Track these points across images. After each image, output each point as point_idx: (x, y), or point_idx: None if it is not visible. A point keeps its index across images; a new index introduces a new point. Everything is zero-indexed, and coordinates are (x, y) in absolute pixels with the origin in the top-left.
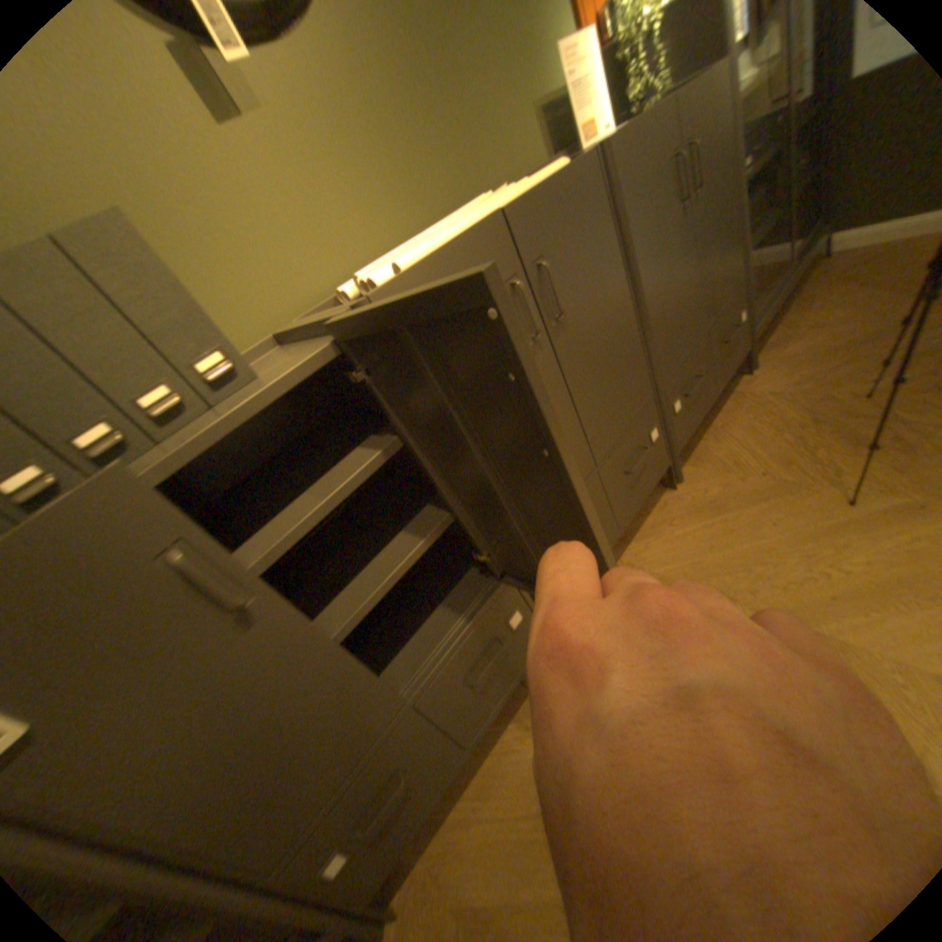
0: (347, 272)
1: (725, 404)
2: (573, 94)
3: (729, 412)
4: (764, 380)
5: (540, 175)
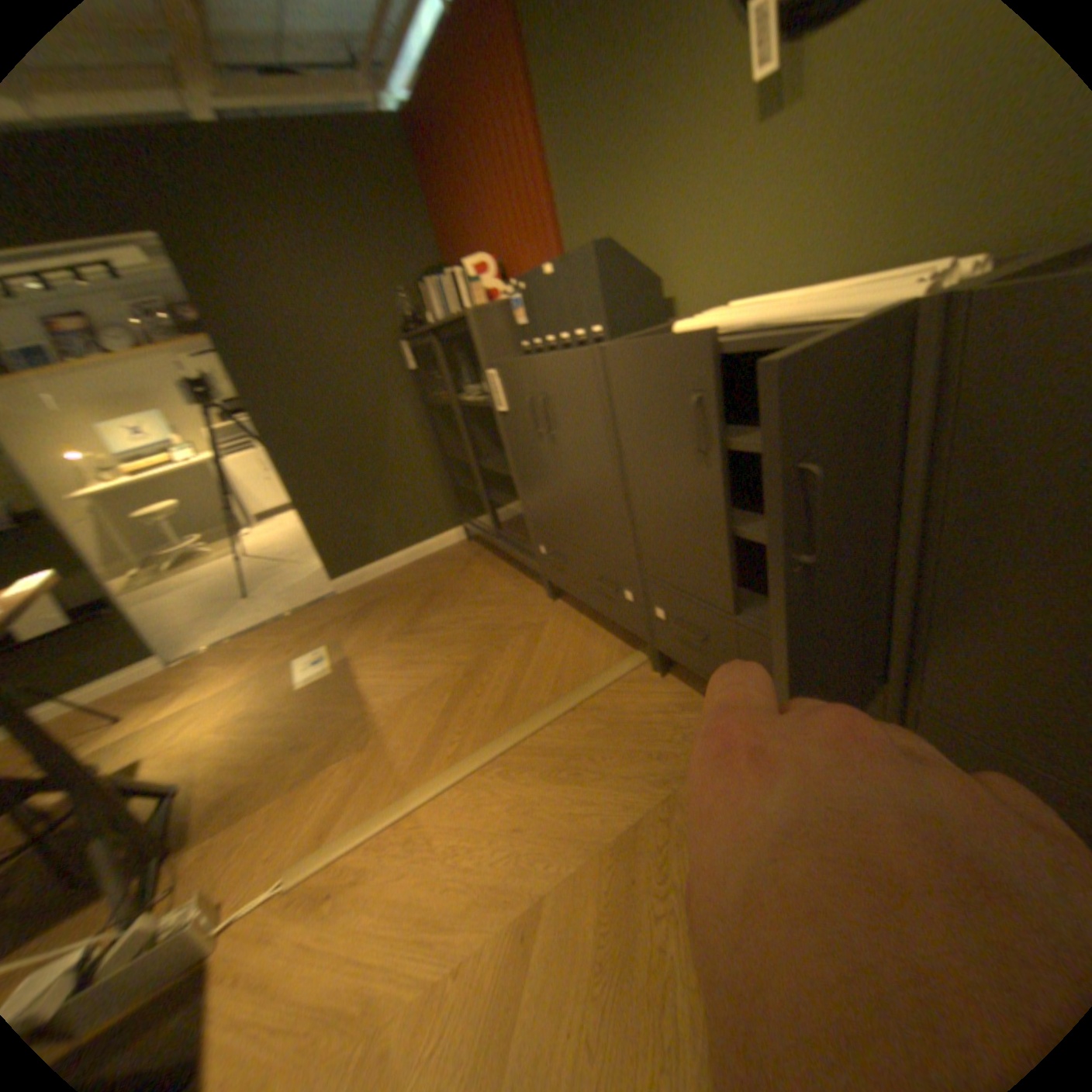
0: (796, 282)
1: None
2: None
3: None
4: None
5: (861, 299)
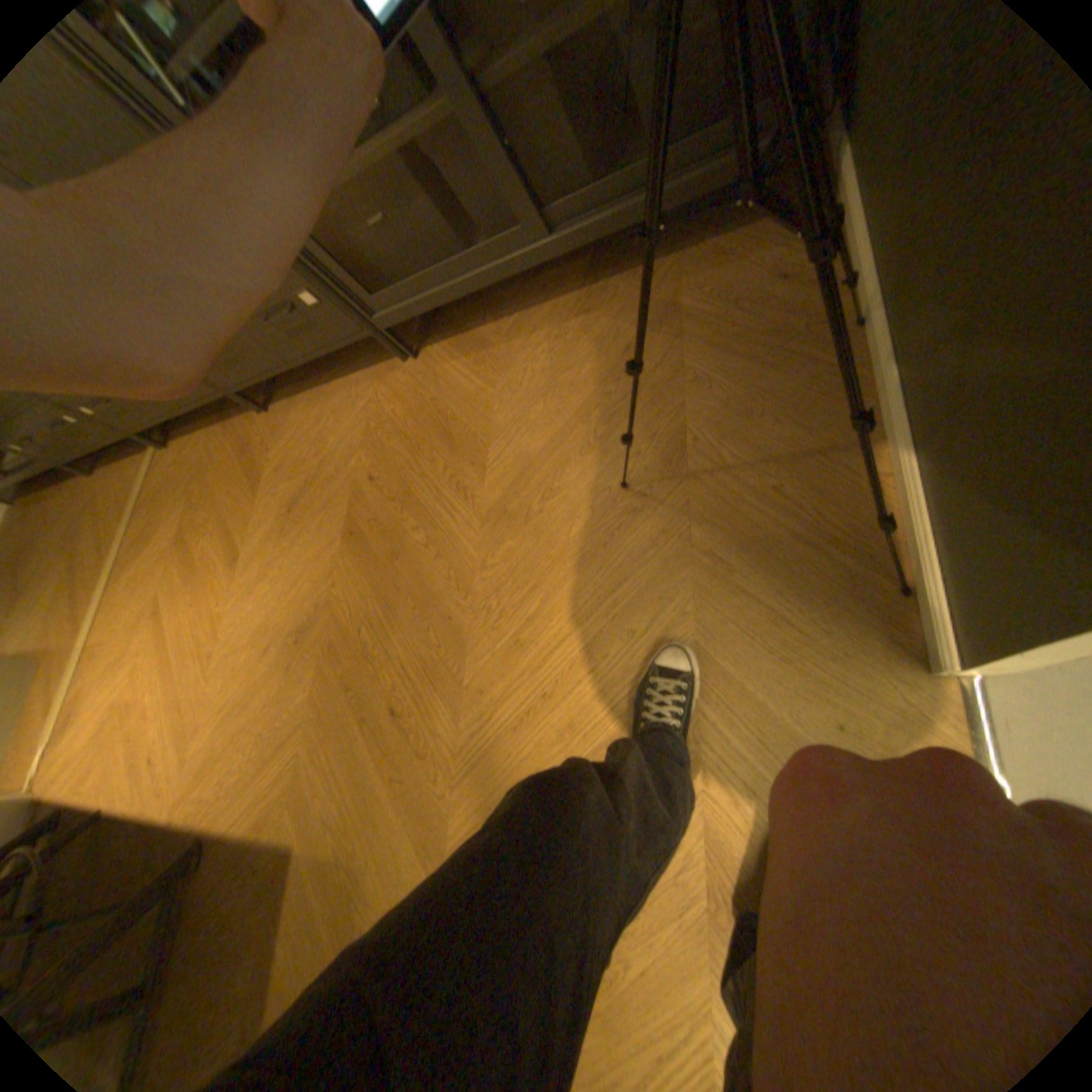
0: None
1: (359, 372)
2: None
3: (346, 385)
4: (392, 382)
5: None
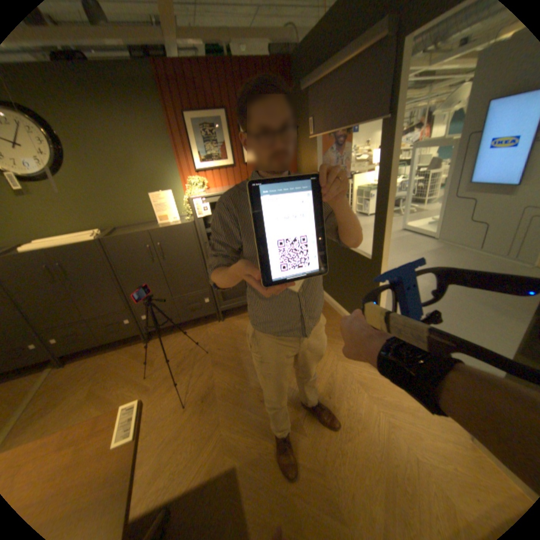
0: (50, 234)
1: (197, 327)
2: (156, 207)
3: (192, 330)
4: (214, 327)
5: (81, 239)
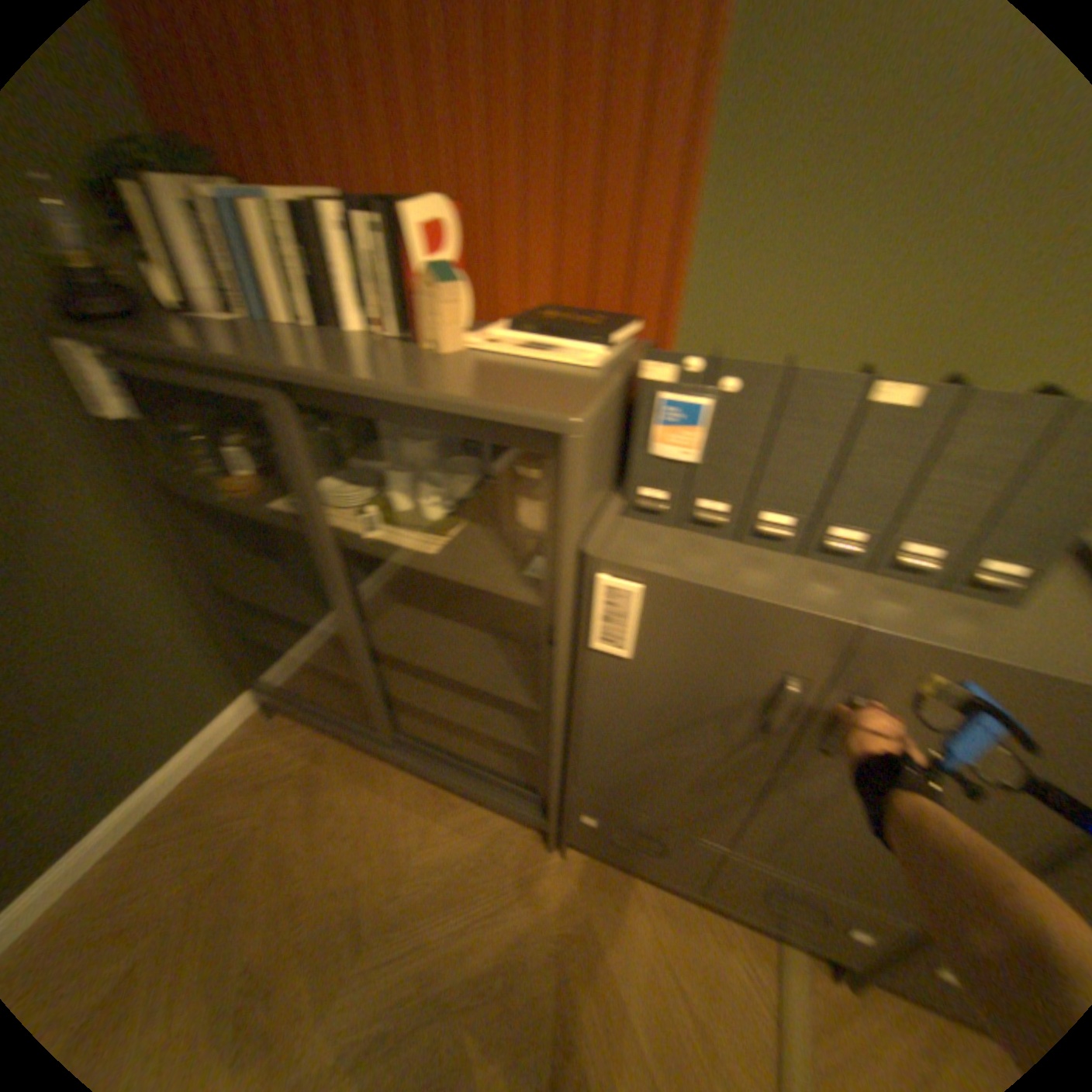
0: None
1: None
2: None
3: None
4: None
5: None
